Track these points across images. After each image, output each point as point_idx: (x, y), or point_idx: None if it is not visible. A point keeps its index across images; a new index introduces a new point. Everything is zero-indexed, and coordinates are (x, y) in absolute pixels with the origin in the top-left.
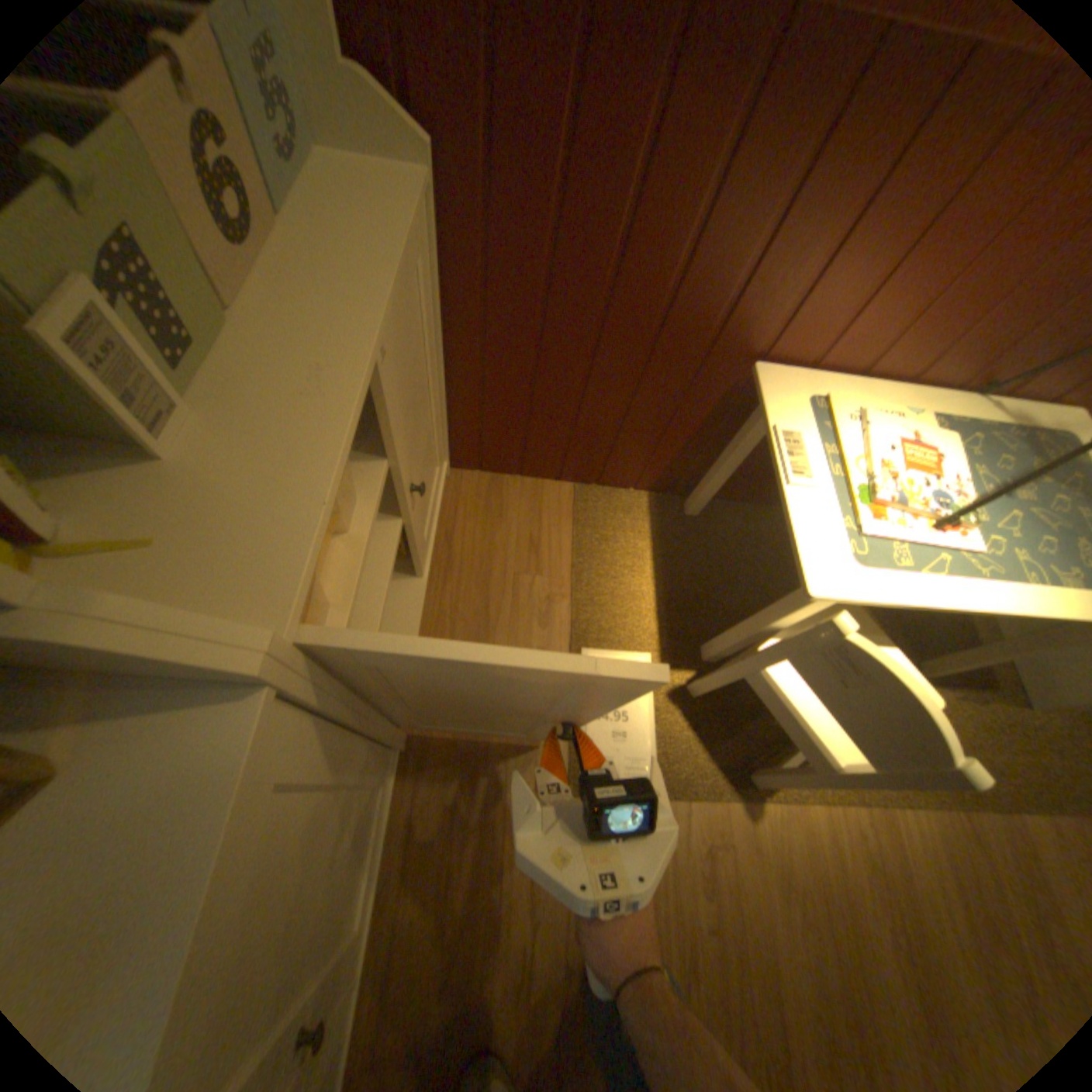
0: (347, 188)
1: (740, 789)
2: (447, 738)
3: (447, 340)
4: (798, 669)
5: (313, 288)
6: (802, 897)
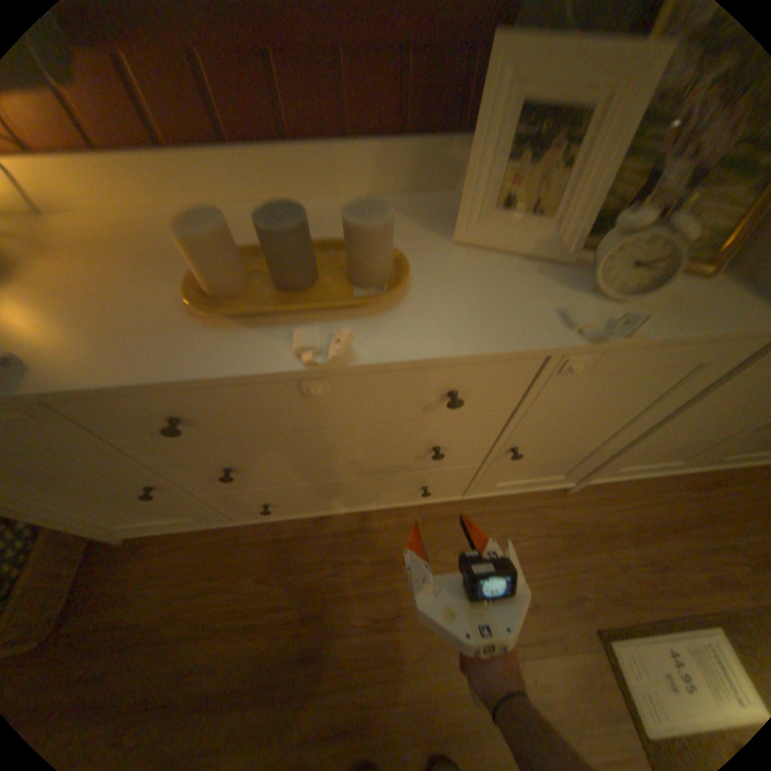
0: None
1: None
2: (588, 522)
3: None
4: None
5: None
6: None
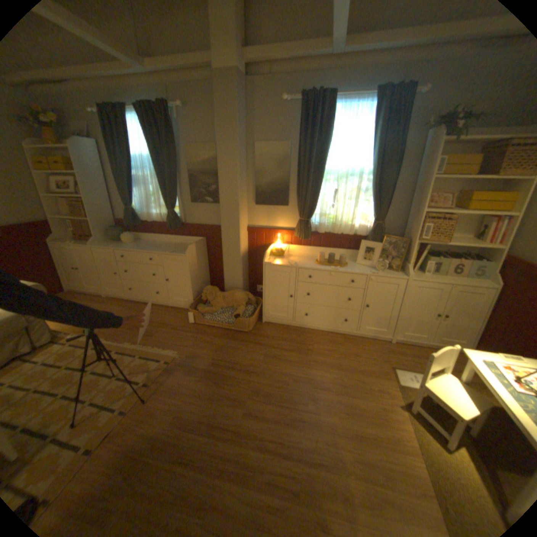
0: (481, 282)
1: (409, 407)
2: (396, 350)
3: (490, 319)
4: (451, 383)
5: (456, 280)
6: (384, 414)
